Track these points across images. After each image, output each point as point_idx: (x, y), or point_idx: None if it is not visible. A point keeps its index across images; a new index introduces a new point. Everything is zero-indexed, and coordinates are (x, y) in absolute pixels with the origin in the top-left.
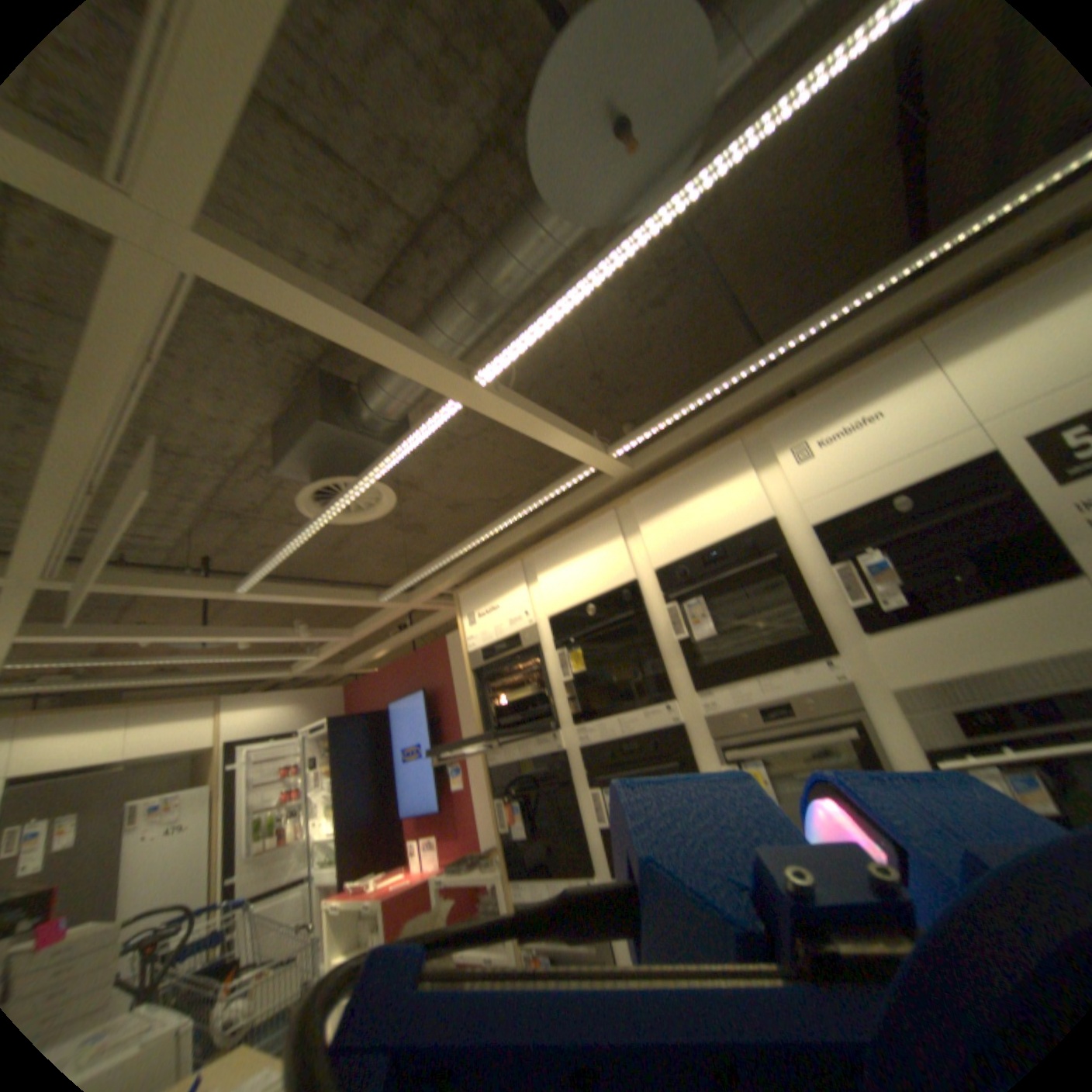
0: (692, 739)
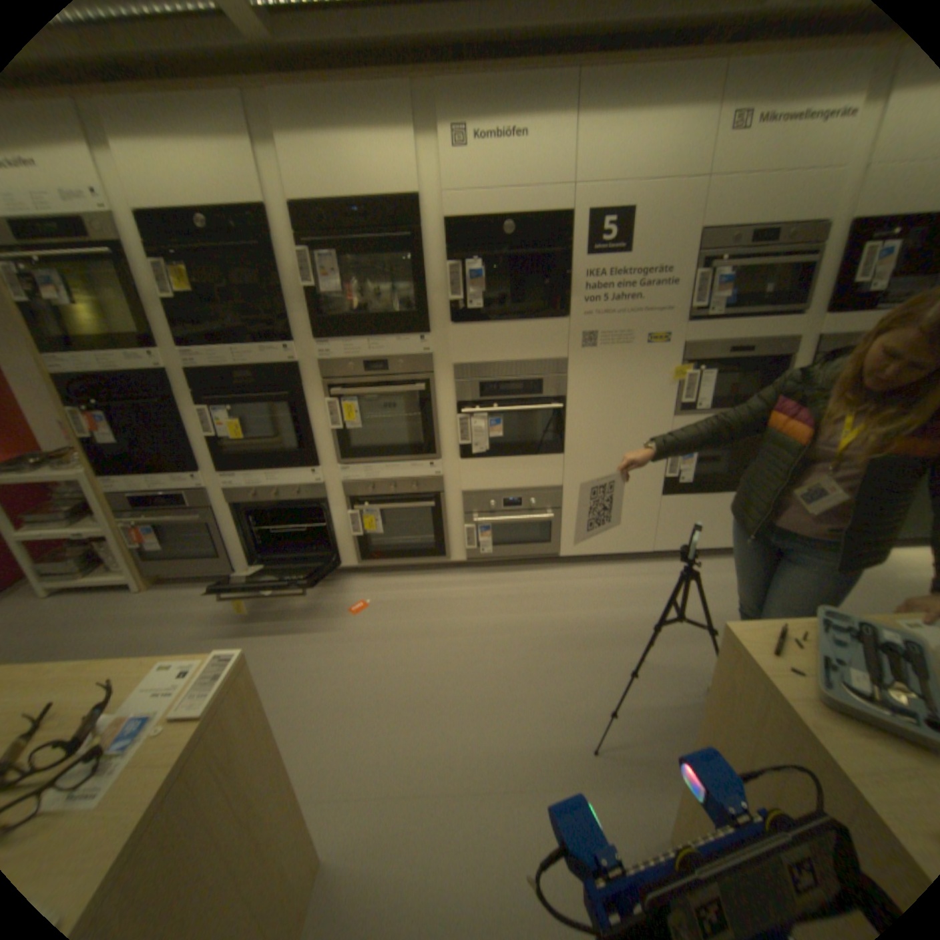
0: (304, 379)
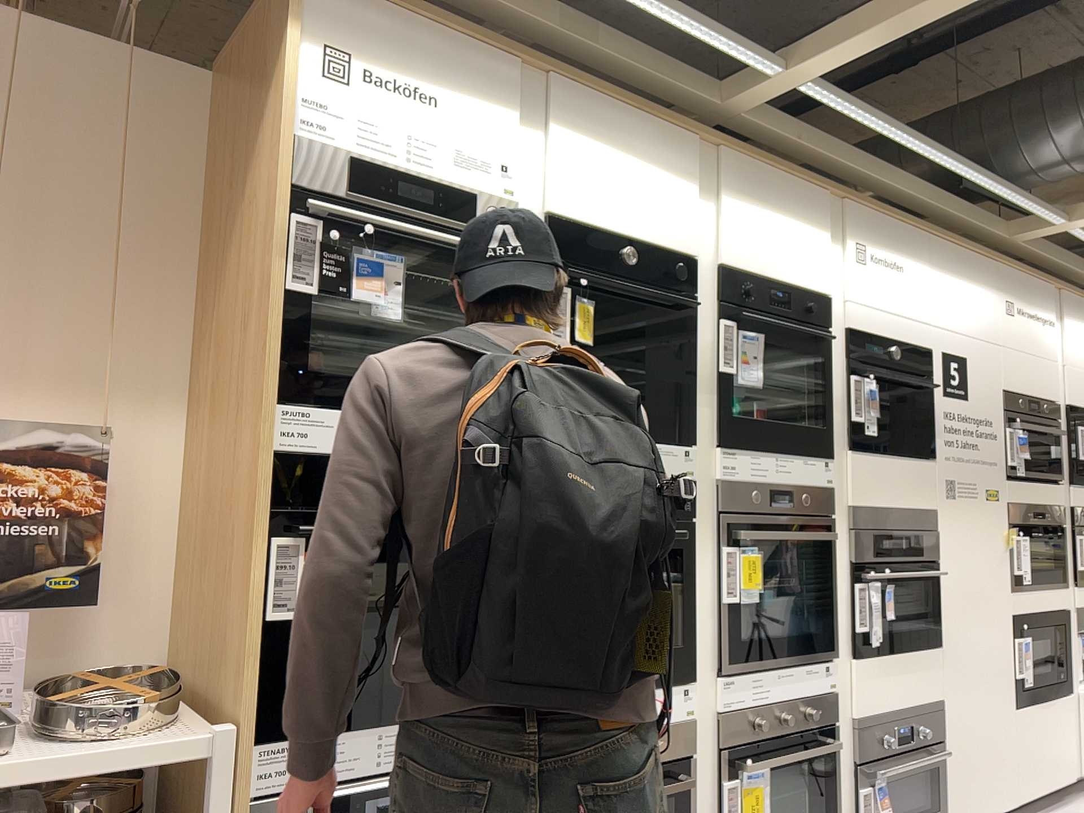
0: (696, 508)
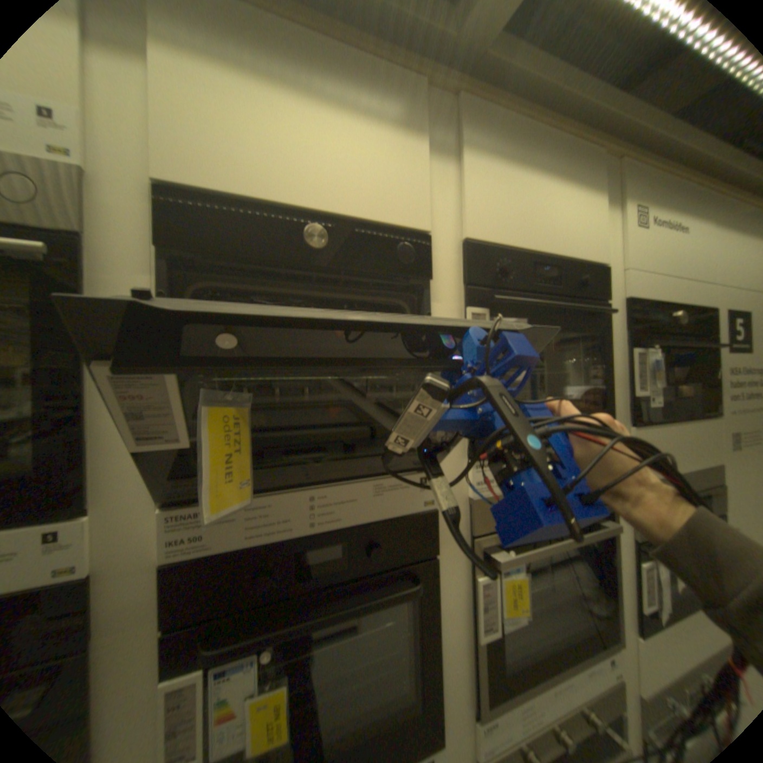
0: (442, 540)
